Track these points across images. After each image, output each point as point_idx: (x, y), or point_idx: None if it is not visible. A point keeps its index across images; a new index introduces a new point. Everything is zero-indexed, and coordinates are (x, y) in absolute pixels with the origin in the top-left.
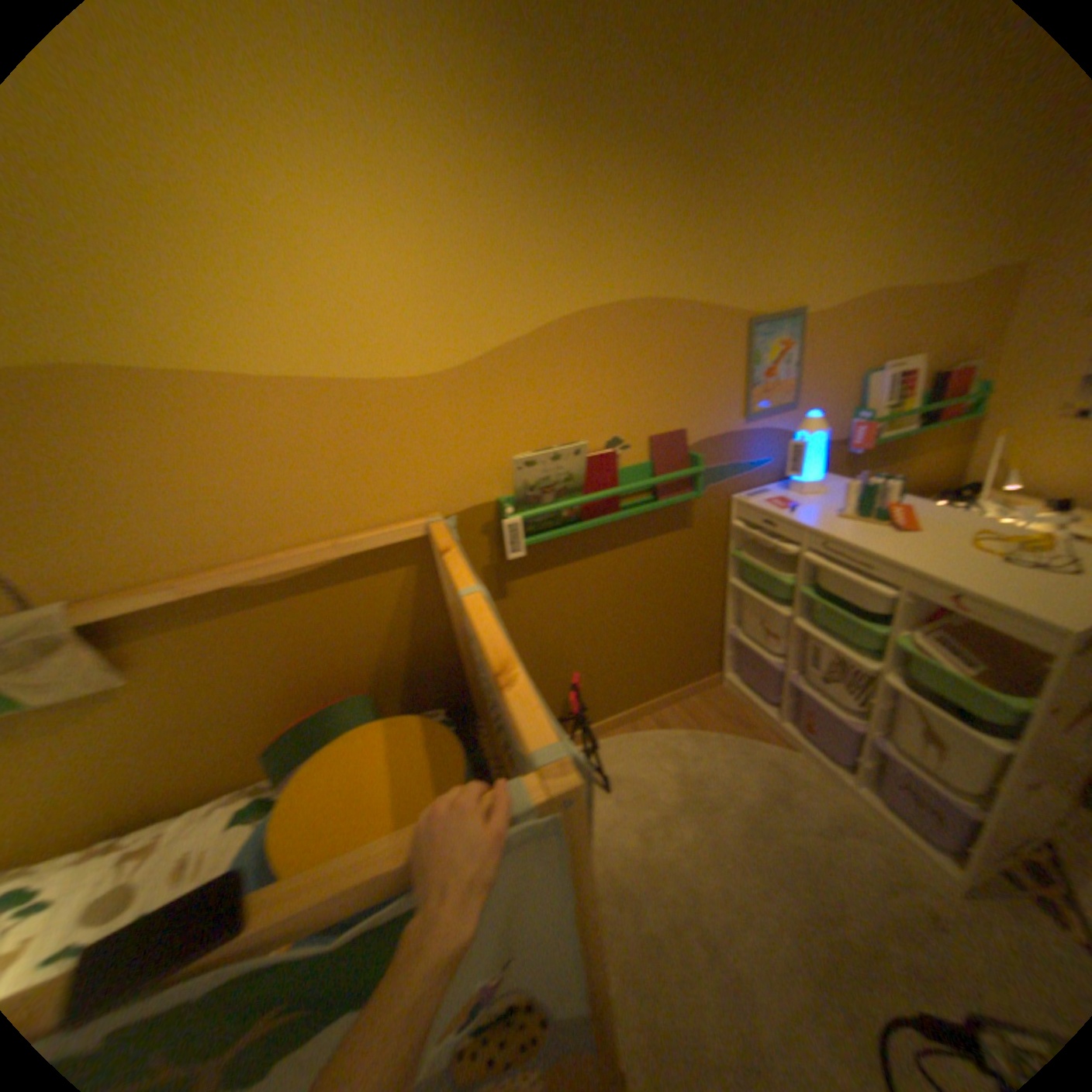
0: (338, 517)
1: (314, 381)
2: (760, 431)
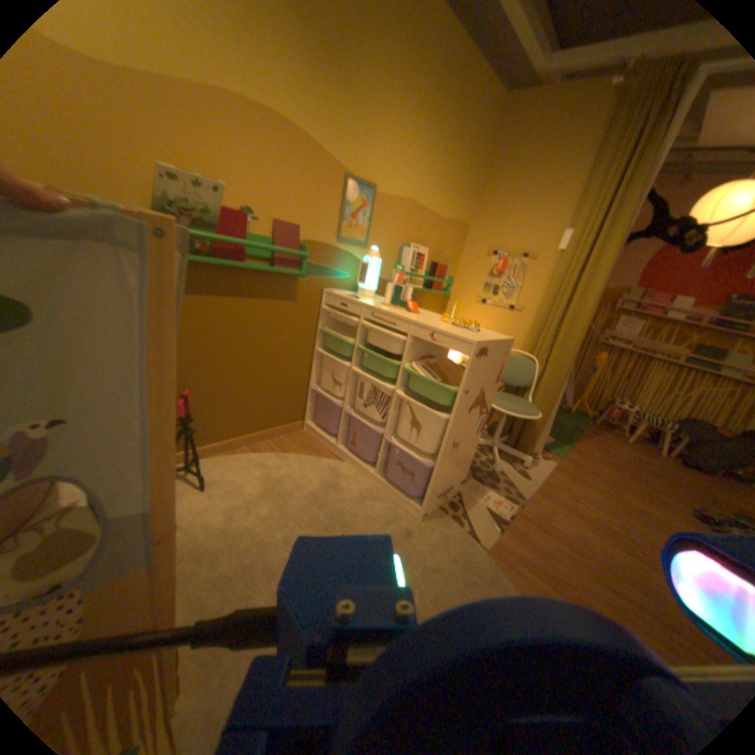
0: None
1: None
2: (345, 253)
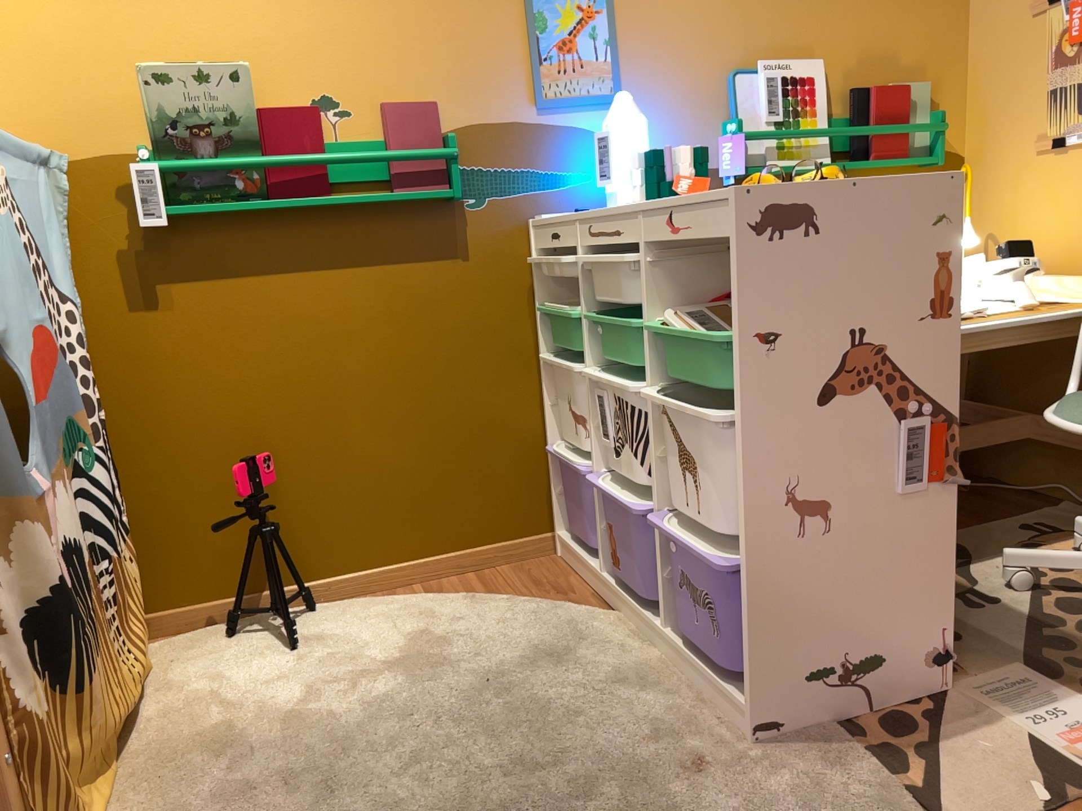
0: None
1: None
2: (566, 130)
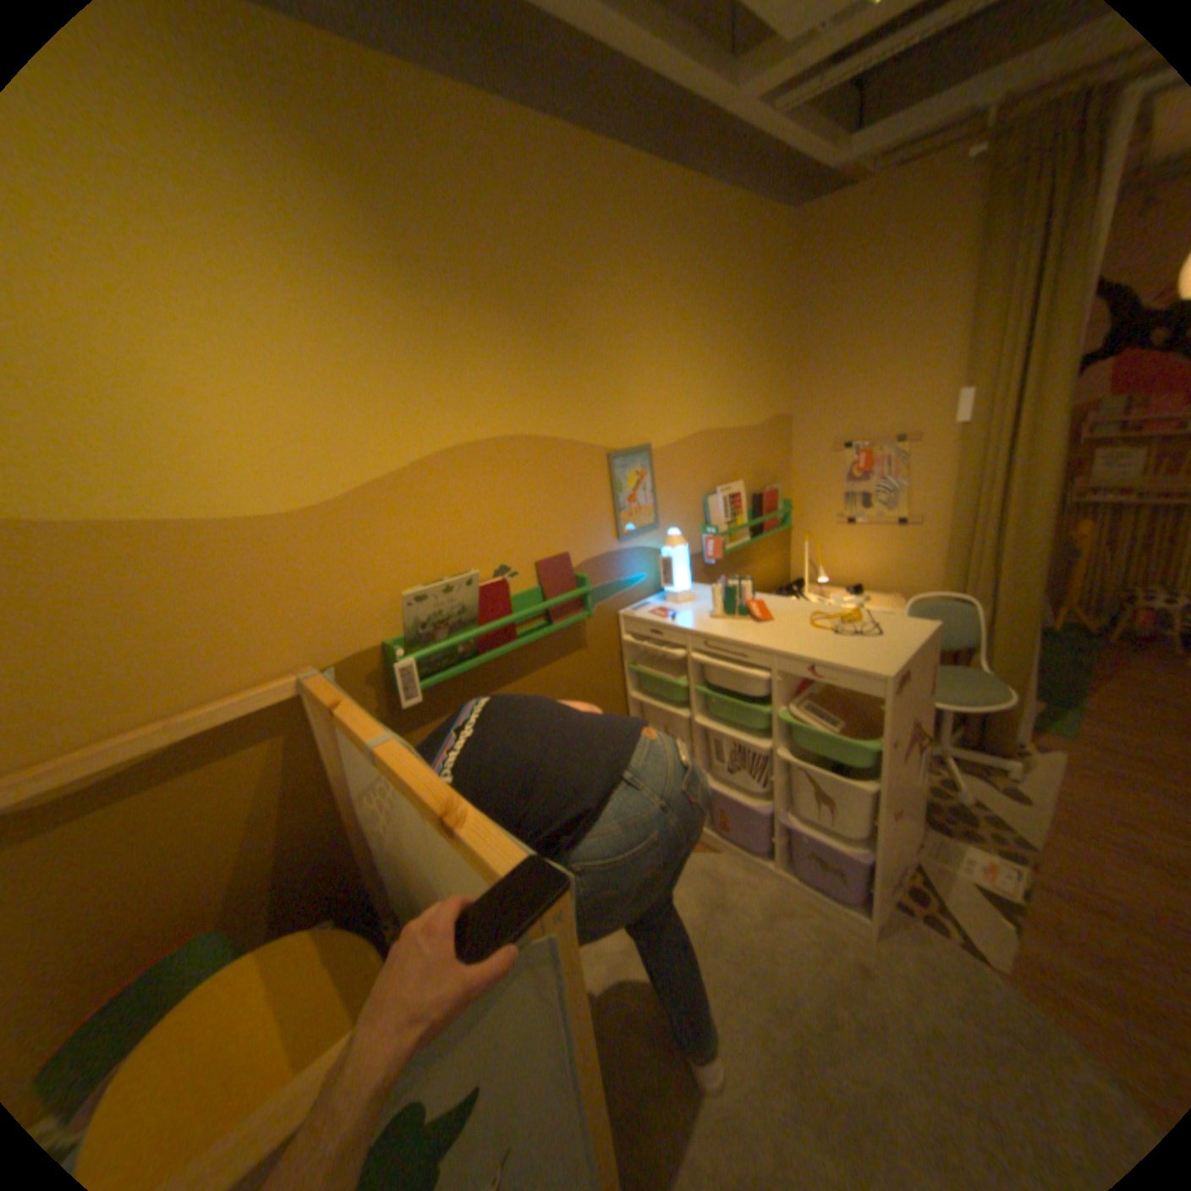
0: (171, 690)
1: (138, 524)
2: (632, 550)
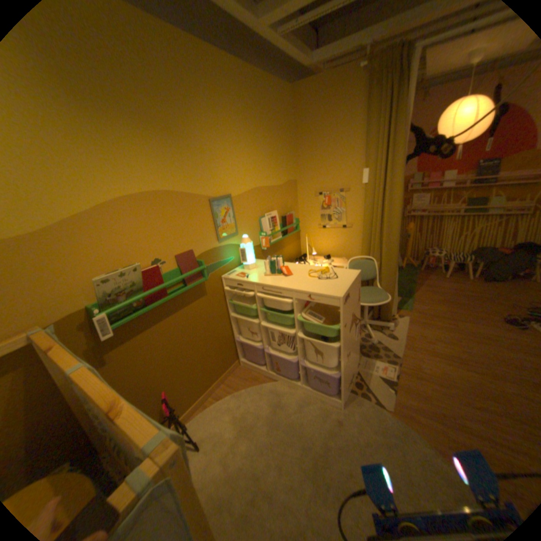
0: None
1: None
2: (226, 246)
